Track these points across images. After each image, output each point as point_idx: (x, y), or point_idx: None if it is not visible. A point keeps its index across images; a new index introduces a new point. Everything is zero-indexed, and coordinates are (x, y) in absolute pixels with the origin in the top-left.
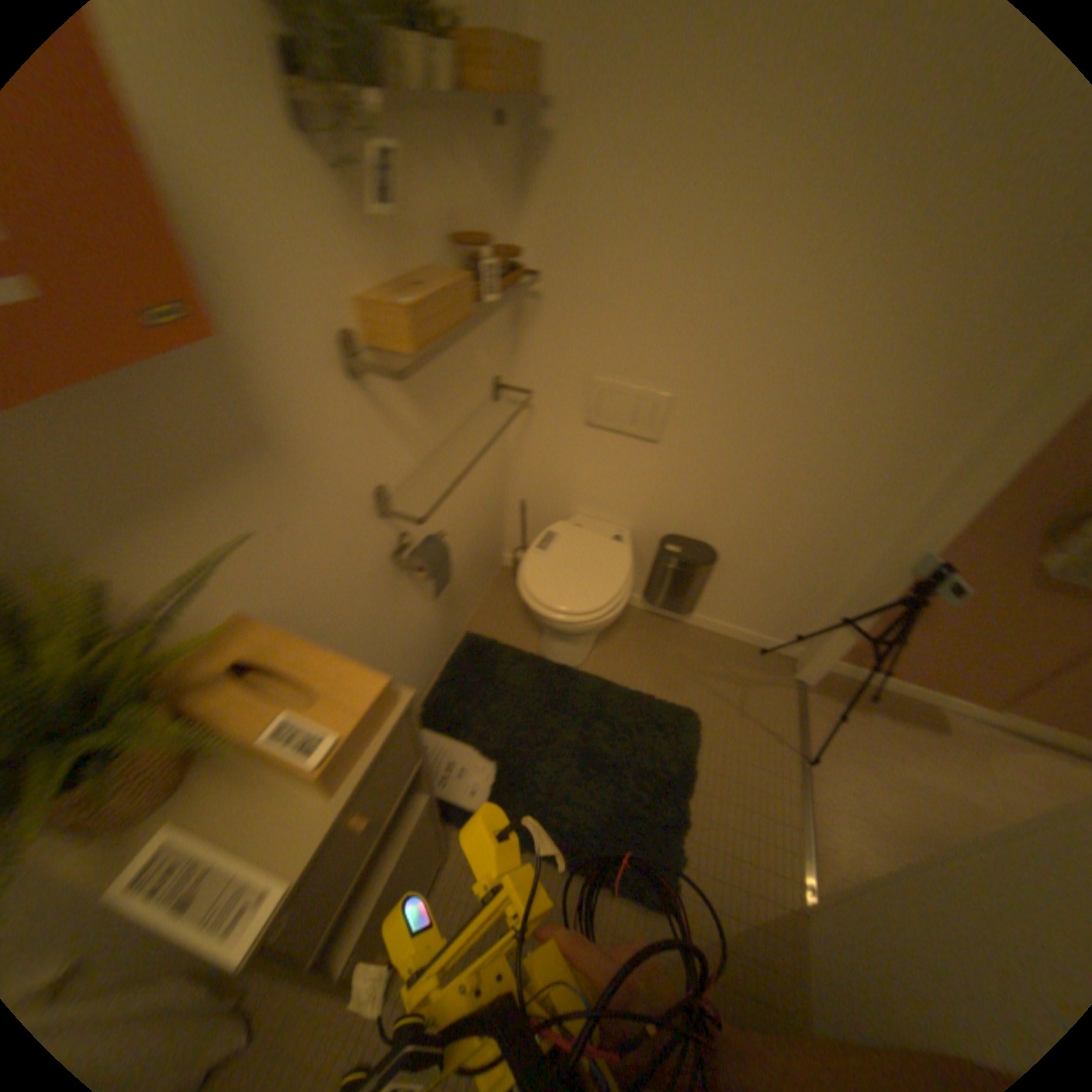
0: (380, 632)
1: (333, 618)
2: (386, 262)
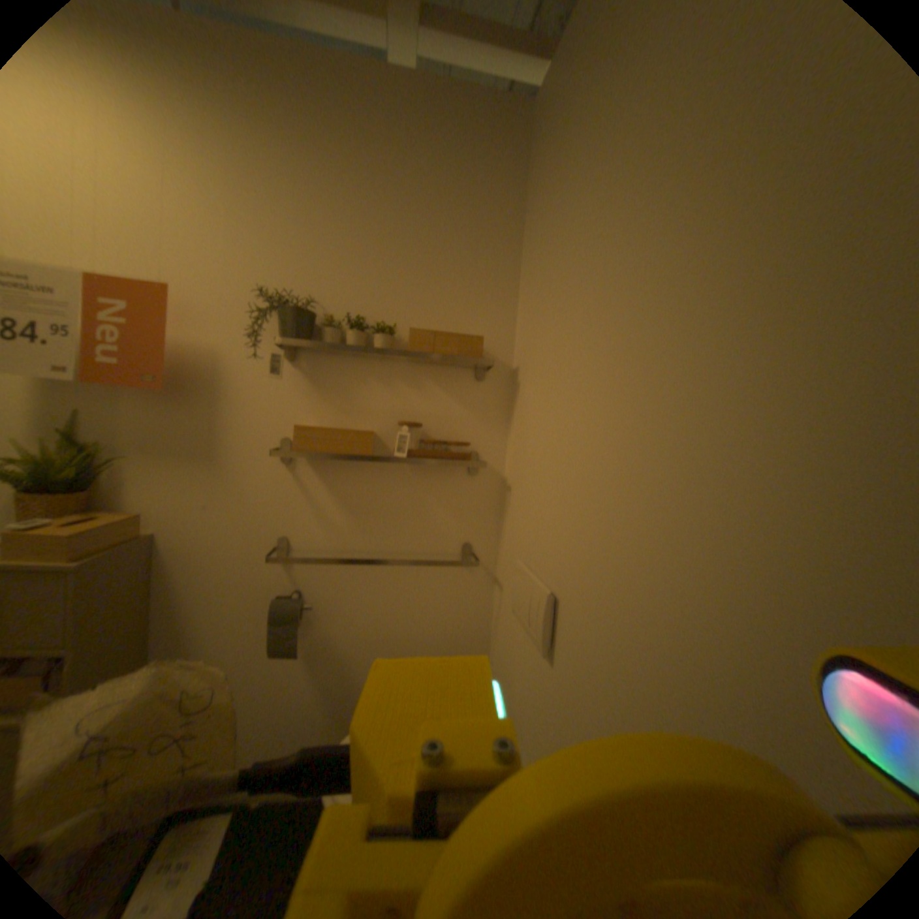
0: (244, 653)
1: (207, 593)
2: (328, 417)
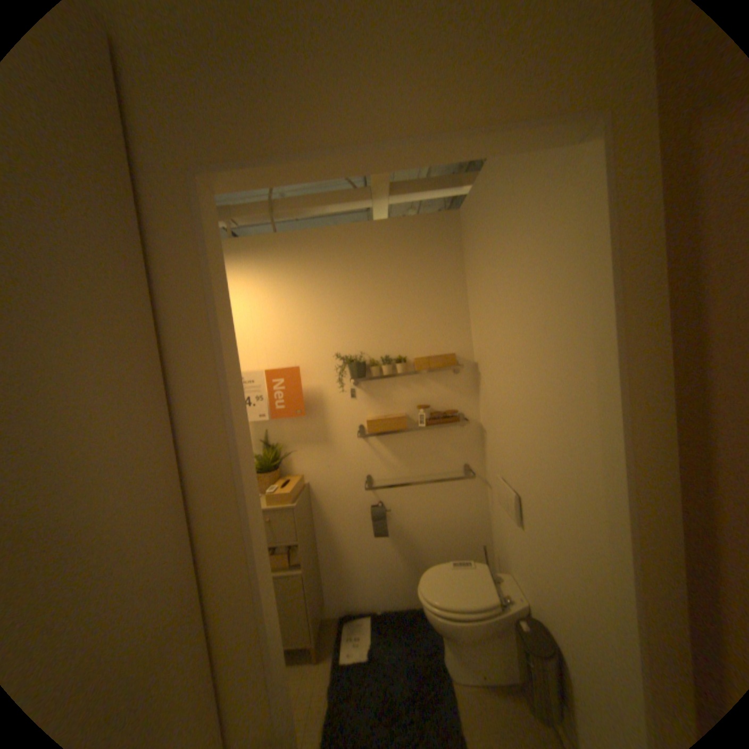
0: (359, 537)
1: (337, 509)
2: (379, 411)
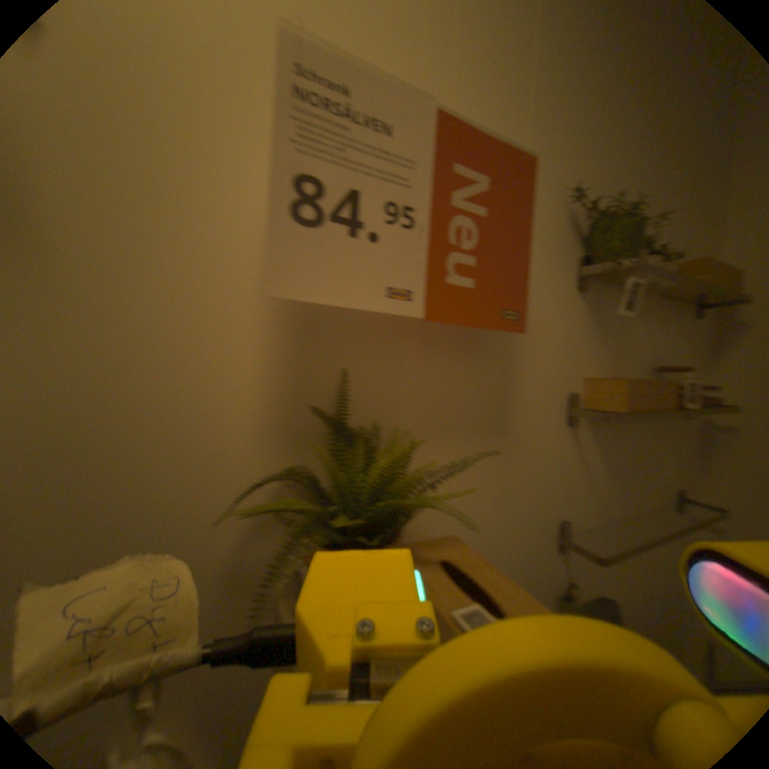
0: None
1: None
2: (607, 365)
